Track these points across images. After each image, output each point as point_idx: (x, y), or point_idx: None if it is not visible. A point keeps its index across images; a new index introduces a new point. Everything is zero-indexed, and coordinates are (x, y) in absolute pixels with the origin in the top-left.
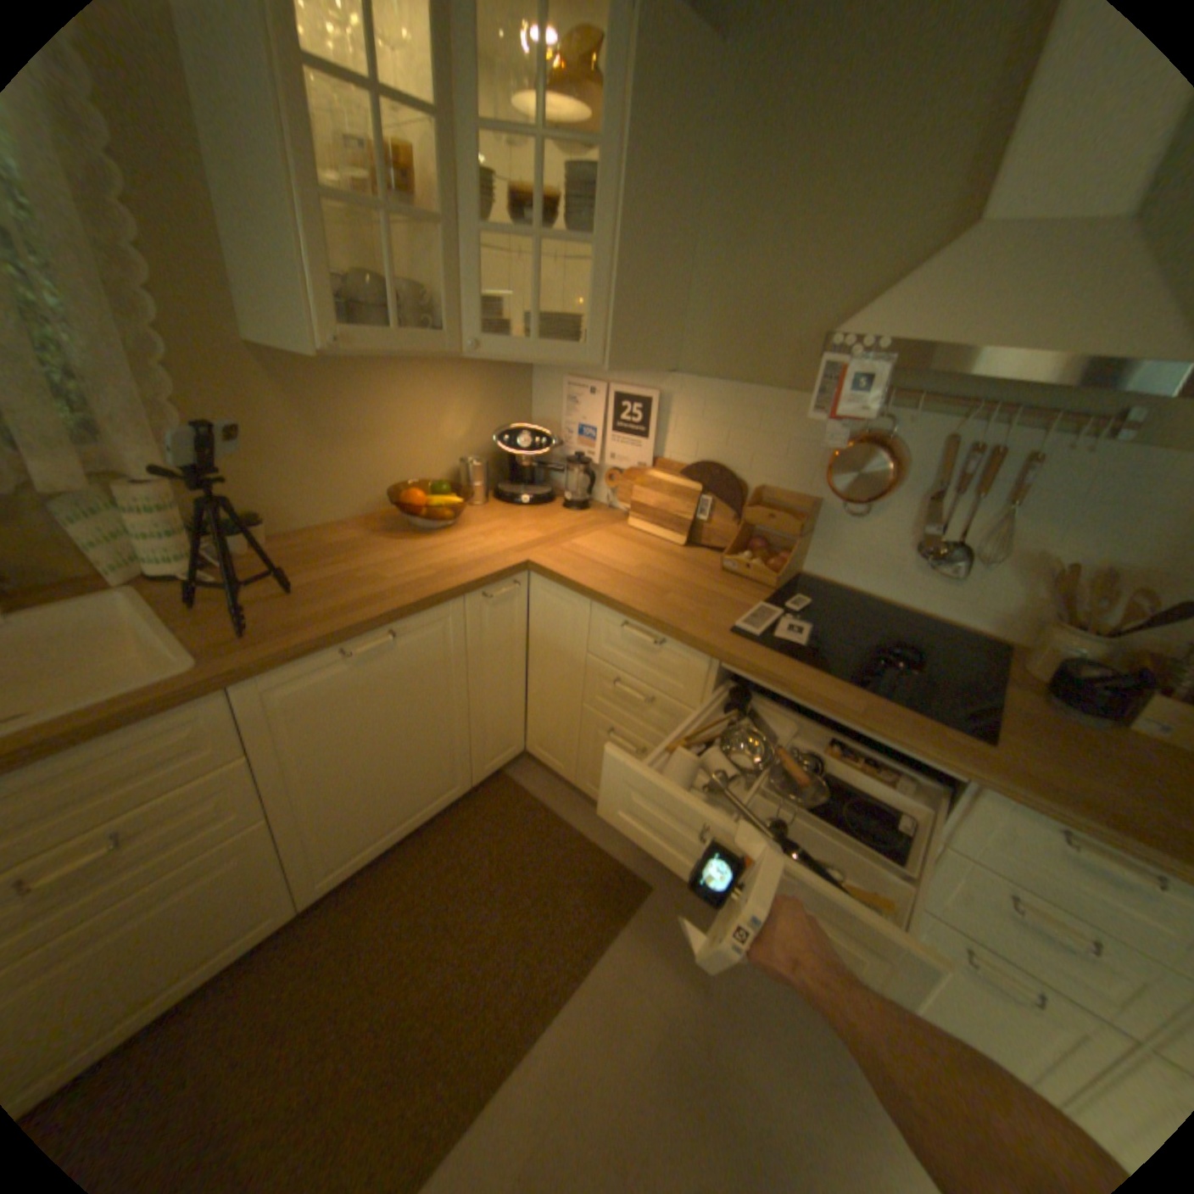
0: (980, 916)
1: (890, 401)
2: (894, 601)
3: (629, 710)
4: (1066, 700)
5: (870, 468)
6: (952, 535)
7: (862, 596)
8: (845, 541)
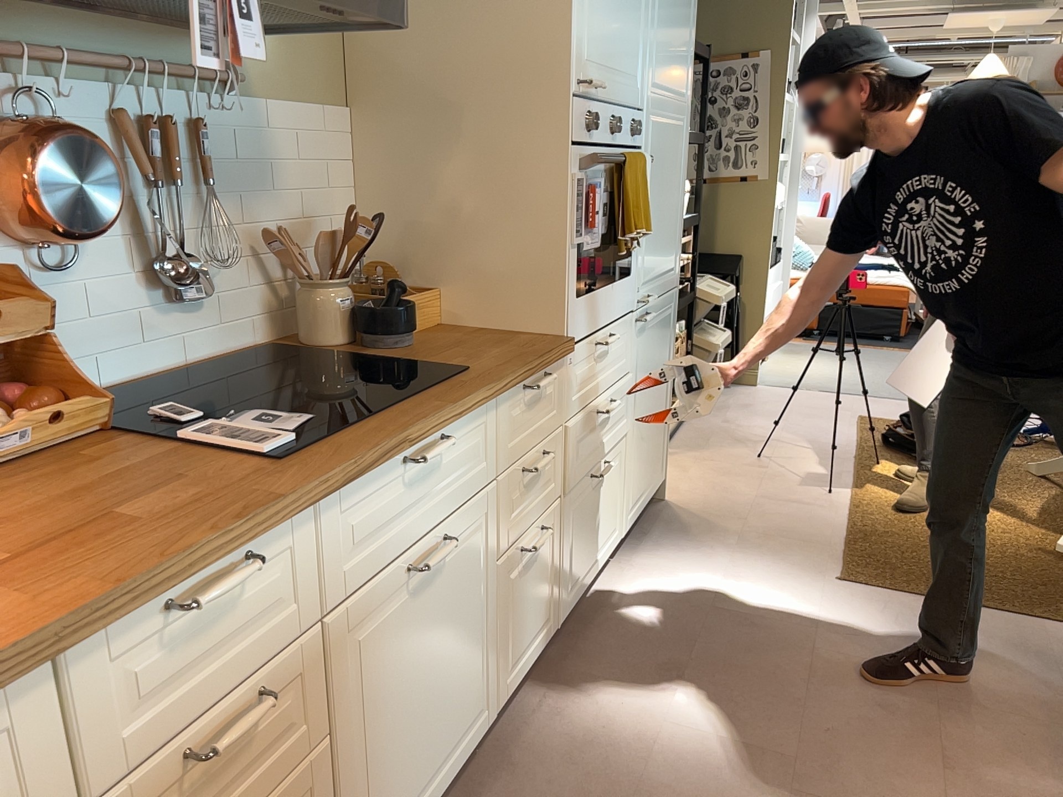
0: (515, 513)
1: (8, 67)
2: (153, 371)
3: (213, 795)
4: (394, 331)
5: (91, 172)
6: (167, 247)
7: (119, 389)
8: (57, 320)
